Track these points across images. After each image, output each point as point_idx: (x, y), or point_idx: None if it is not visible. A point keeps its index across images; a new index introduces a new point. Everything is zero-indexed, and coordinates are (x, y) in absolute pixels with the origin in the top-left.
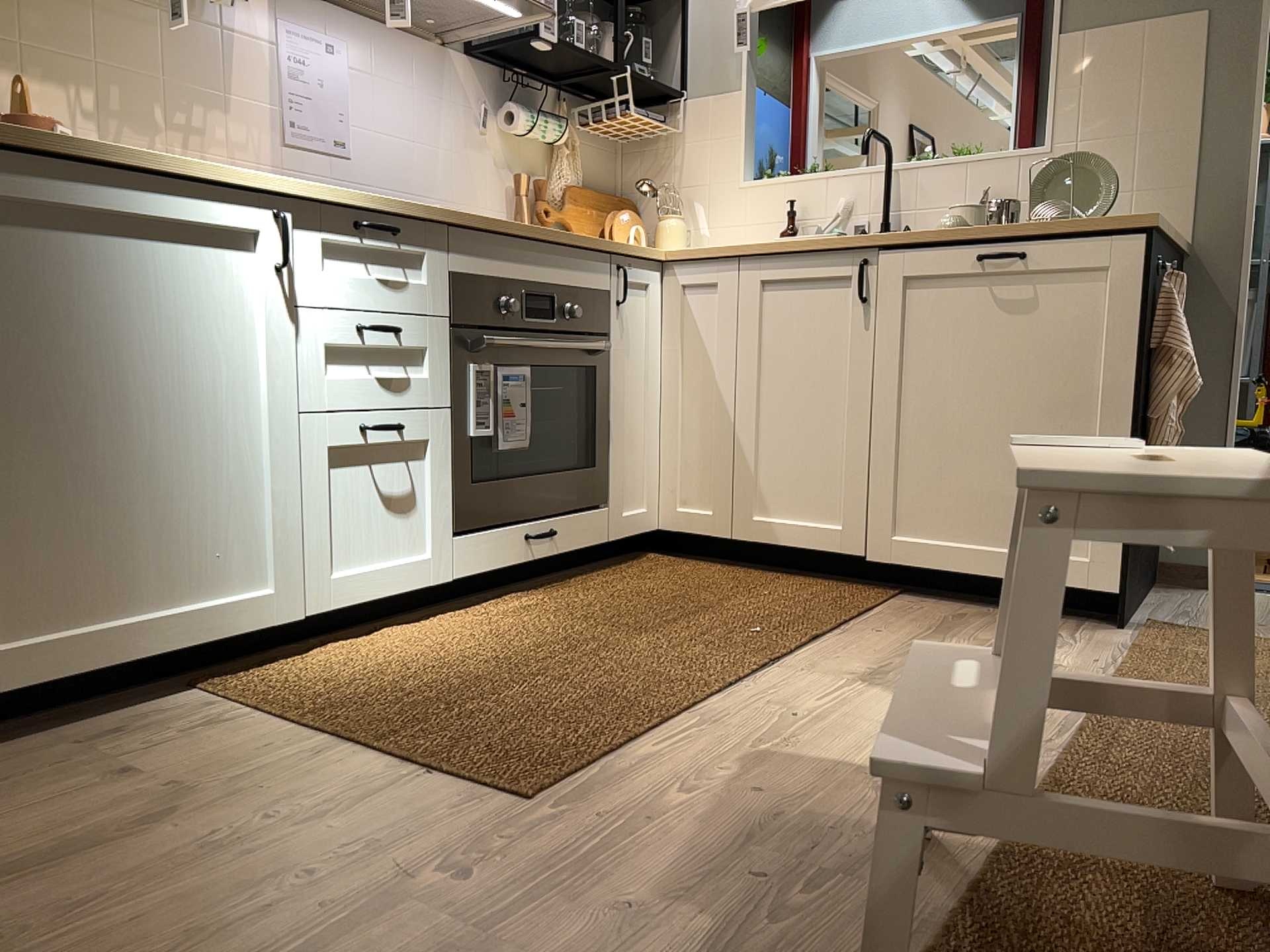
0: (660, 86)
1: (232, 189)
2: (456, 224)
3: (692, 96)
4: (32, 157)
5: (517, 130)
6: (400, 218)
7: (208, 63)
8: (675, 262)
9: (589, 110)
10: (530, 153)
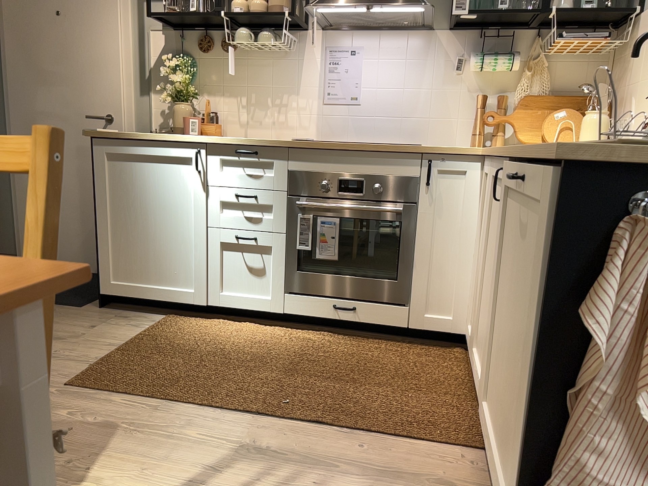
0: (607, 10)
1: (180, 142)
2: (290, 147)
3: (645, 9)
4: (120, 140)
5: (470, 70)
6: (257, 146)
7: (289, 74)
8: (486, 158)
9: (544, 43)
10: (501, 78)
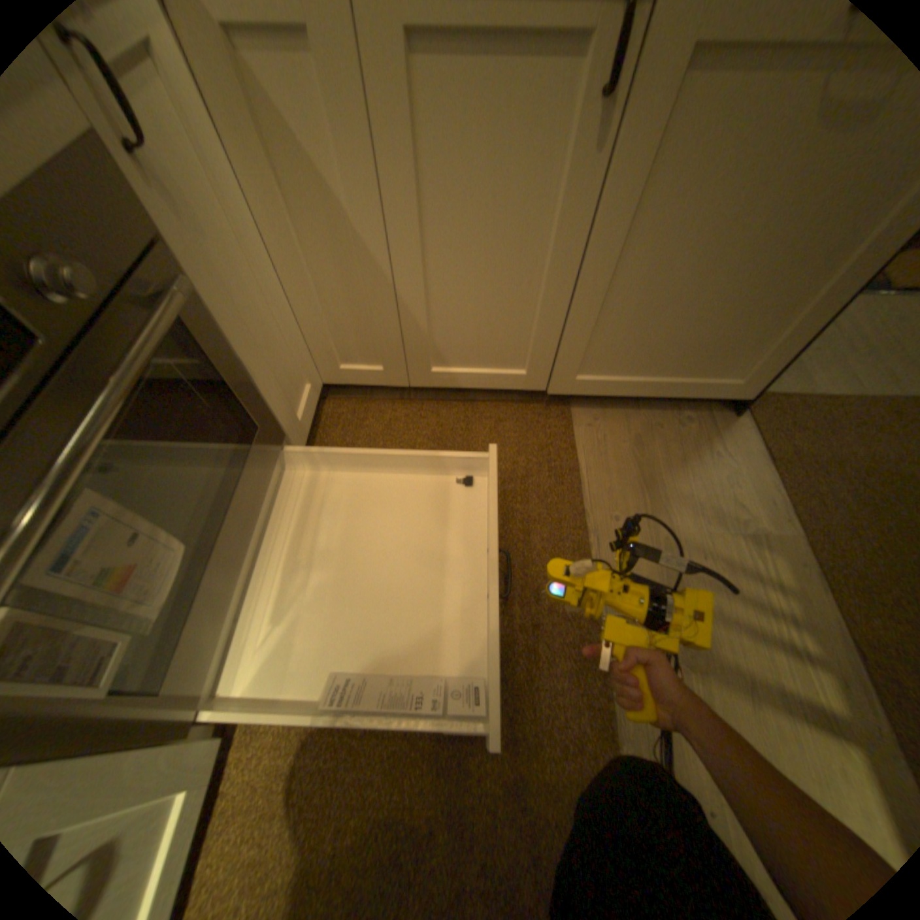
0: None
1: None
2: None
3: None
4: None
5: None
6: None
7: None
8: None
9: None
10: None
